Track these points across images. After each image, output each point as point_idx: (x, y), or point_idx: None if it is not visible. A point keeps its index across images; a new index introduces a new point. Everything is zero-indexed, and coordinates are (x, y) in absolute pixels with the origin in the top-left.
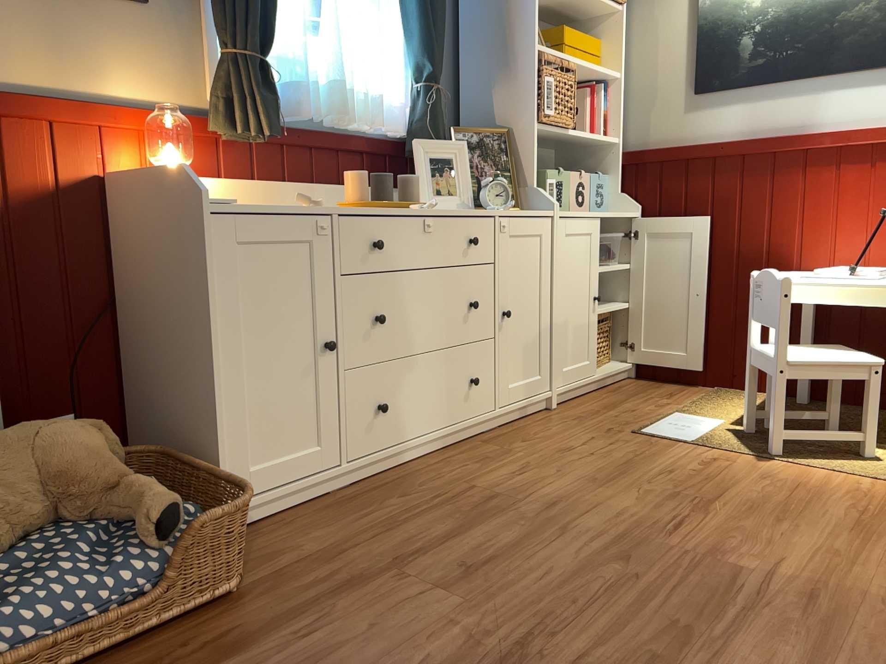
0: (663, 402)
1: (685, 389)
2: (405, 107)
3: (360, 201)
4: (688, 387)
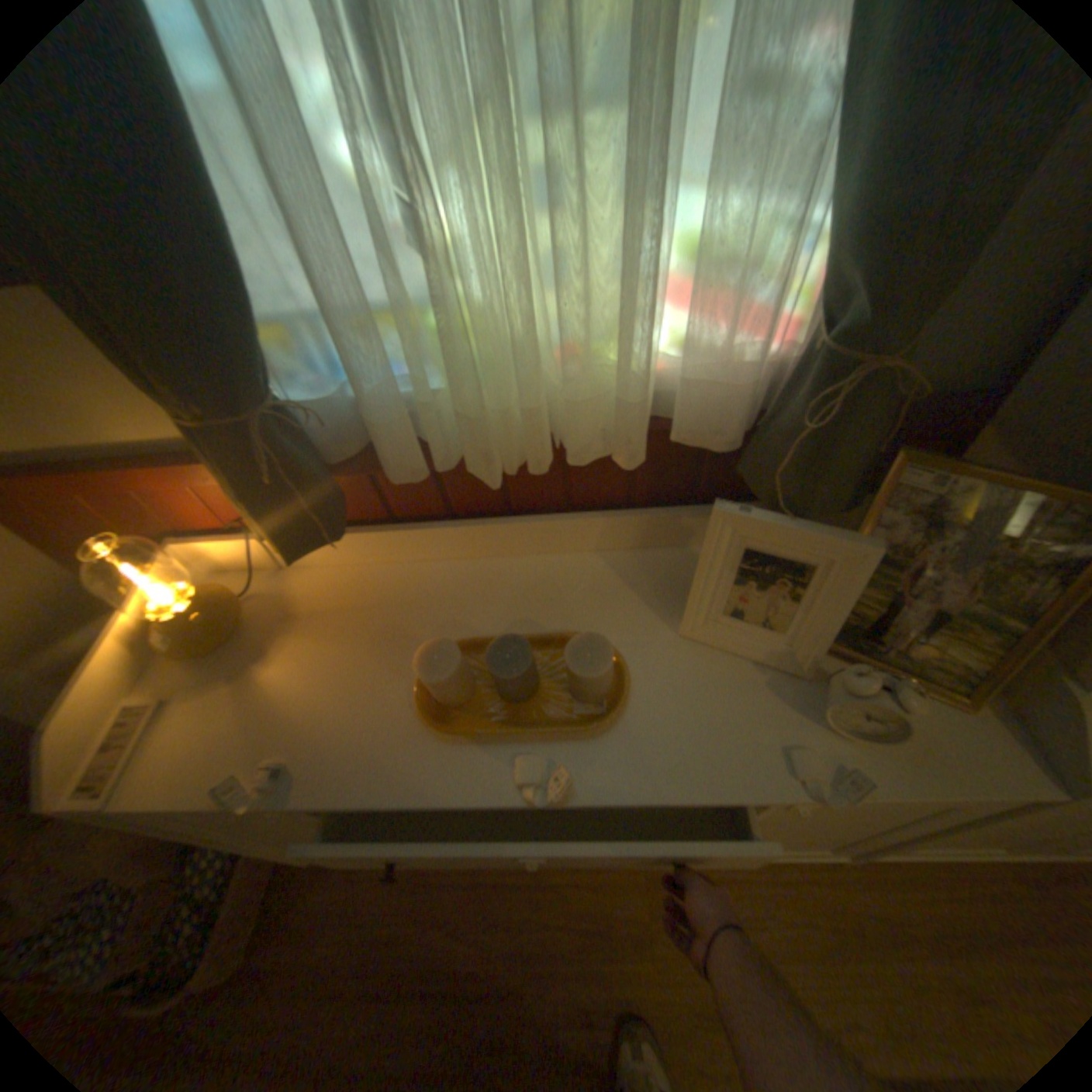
0: None
1: None
2: (807, 337)
3: (433, 711)
4: None
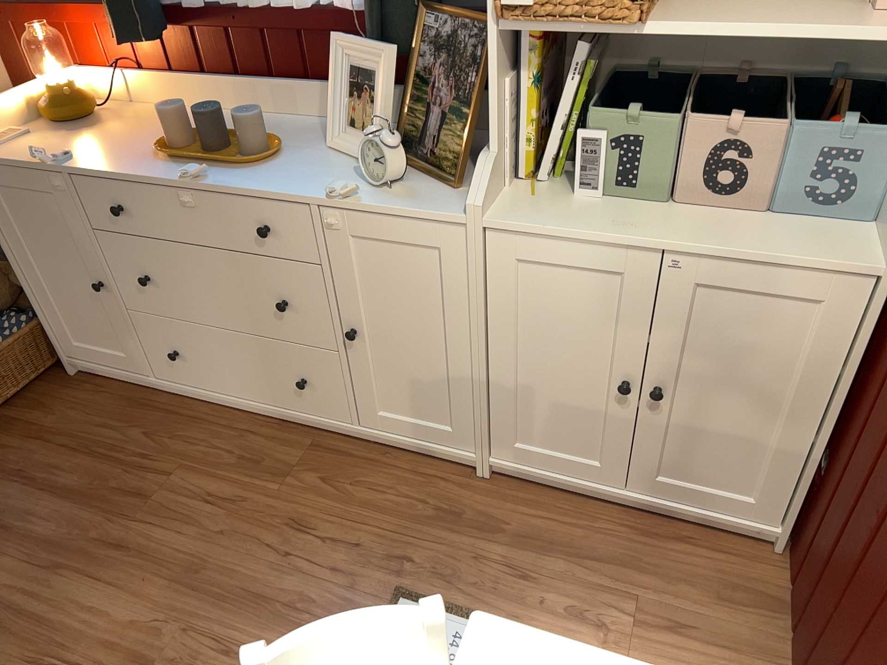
0: (615, 619)
1: (744, 652)
2: None
3: (161, 145)
4: (771, 659)
